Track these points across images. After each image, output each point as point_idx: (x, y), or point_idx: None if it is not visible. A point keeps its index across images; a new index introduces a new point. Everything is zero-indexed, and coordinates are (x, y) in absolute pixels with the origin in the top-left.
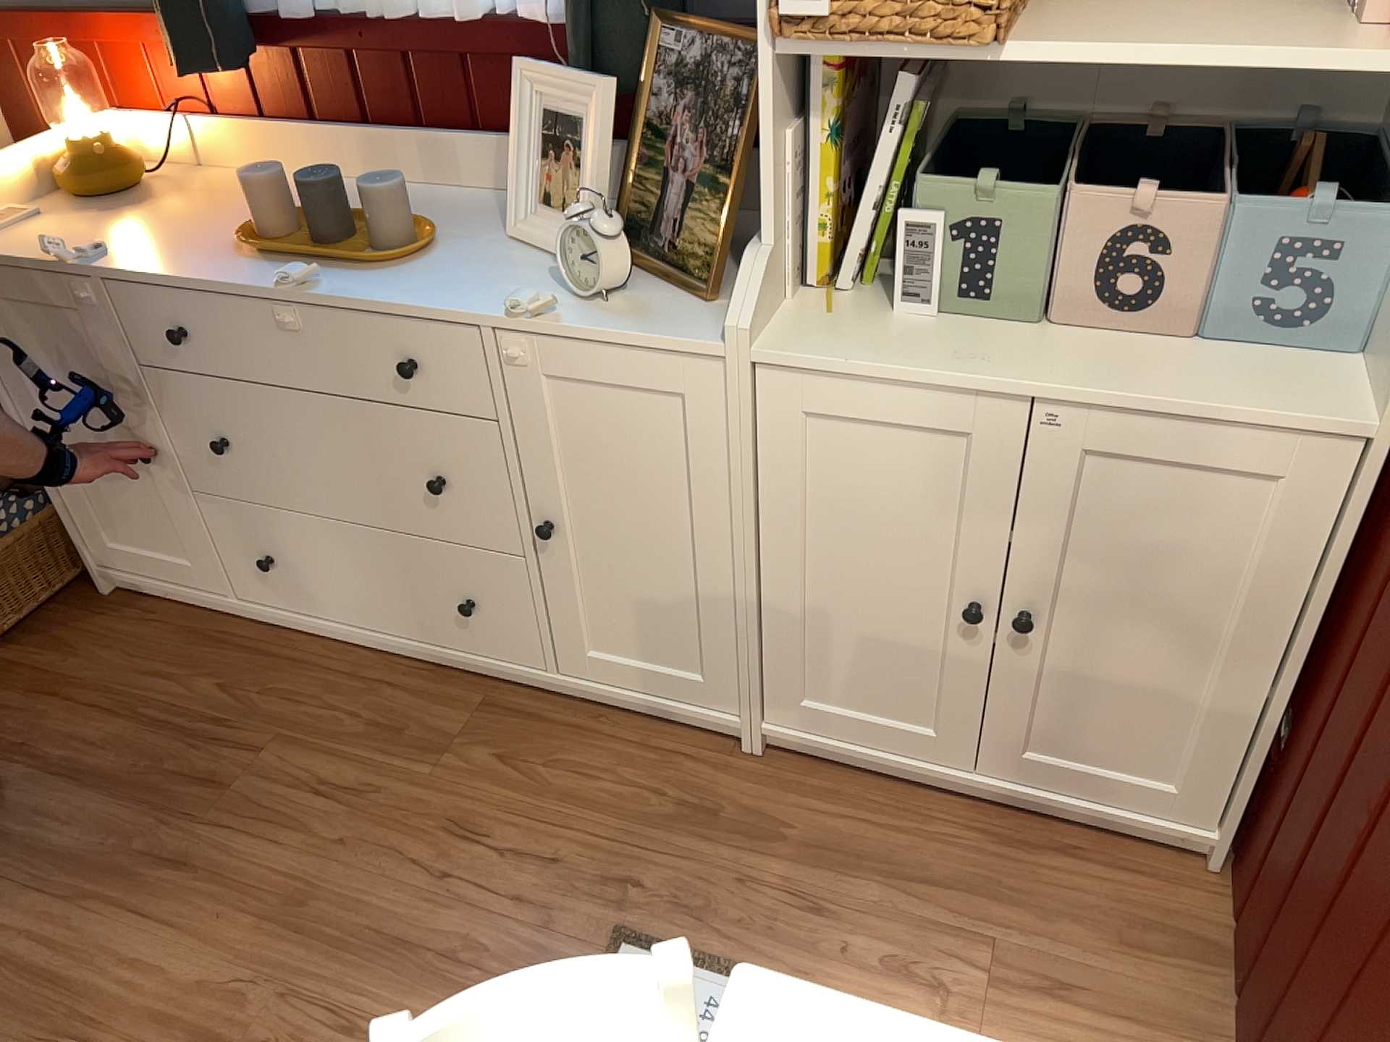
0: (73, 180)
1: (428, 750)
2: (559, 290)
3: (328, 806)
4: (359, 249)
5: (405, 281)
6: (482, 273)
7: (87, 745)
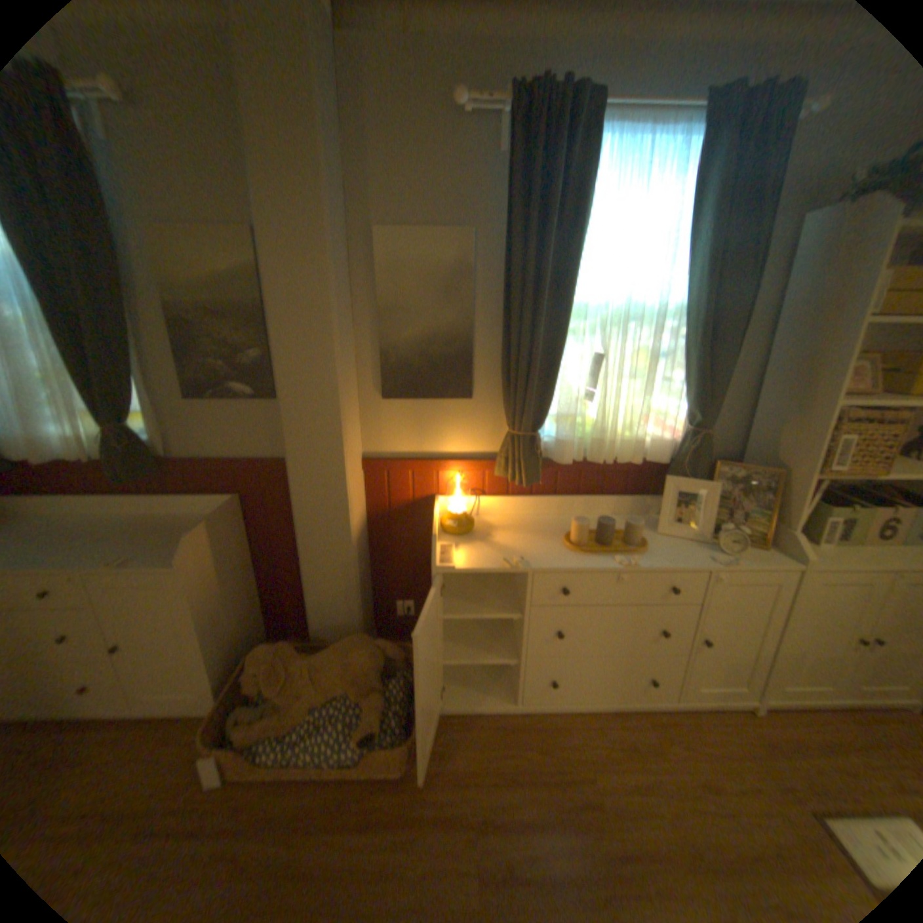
0: (451, 526)
1: (658, 759)
2: (713, 551)
3: (654, 805)
4: (614, 543)
5: (655, 555)
6: (672, 547)
7: (512, 817)
